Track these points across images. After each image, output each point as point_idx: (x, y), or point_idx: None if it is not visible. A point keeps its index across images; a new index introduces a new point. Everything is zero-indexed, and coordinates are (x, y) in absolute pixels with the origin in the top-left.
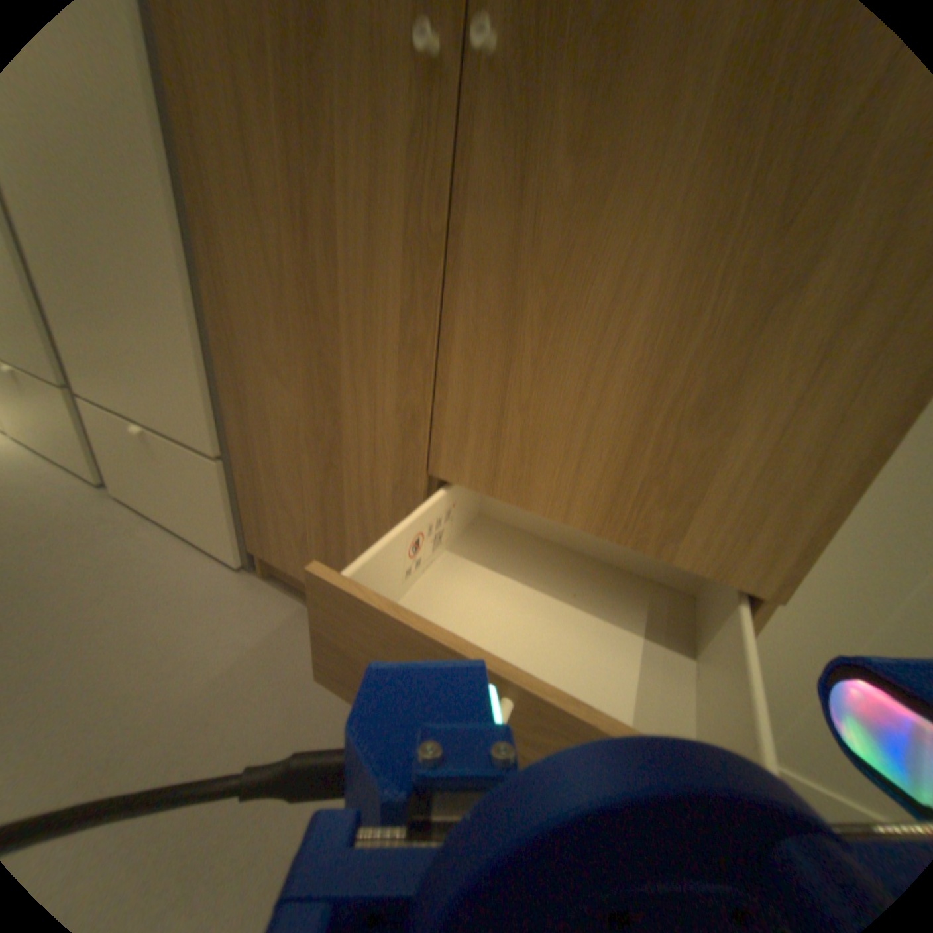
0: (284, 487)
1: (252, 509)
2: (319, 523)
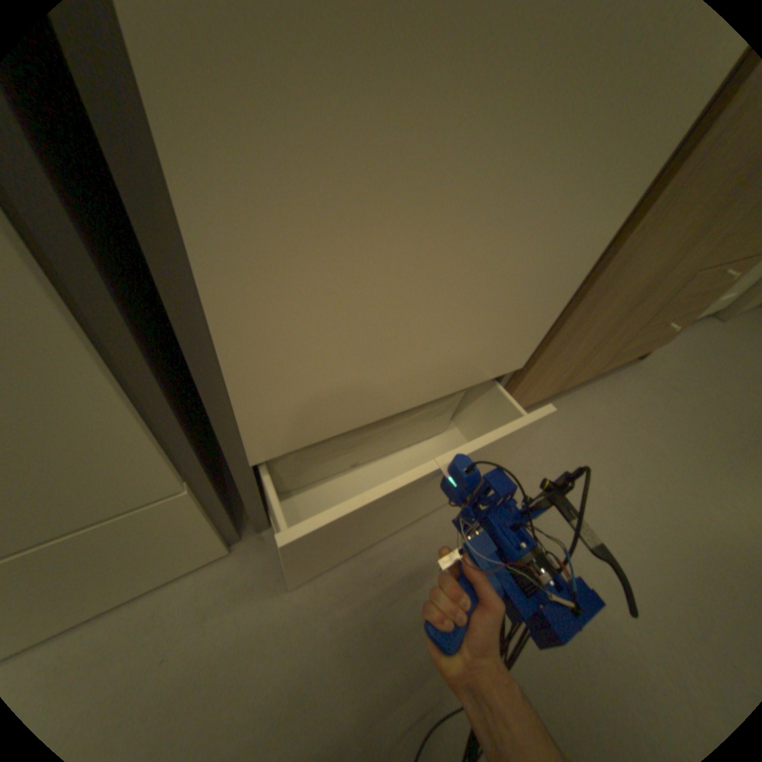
0: (585, 339)
1: (534, 377)
2: (594, 346)
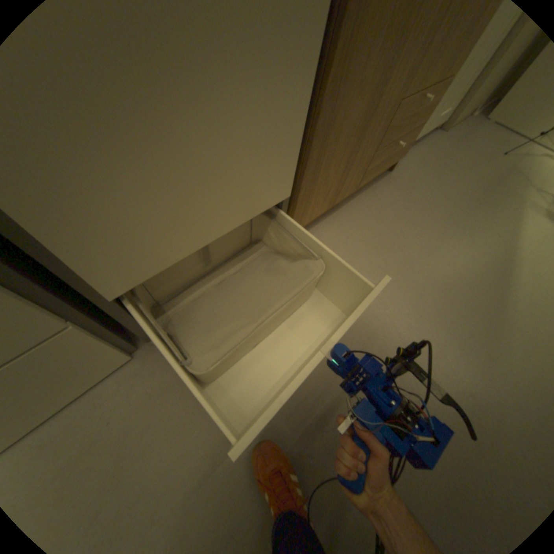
0: (332, 166)
1: (305, 200)
2: (342, 170)
